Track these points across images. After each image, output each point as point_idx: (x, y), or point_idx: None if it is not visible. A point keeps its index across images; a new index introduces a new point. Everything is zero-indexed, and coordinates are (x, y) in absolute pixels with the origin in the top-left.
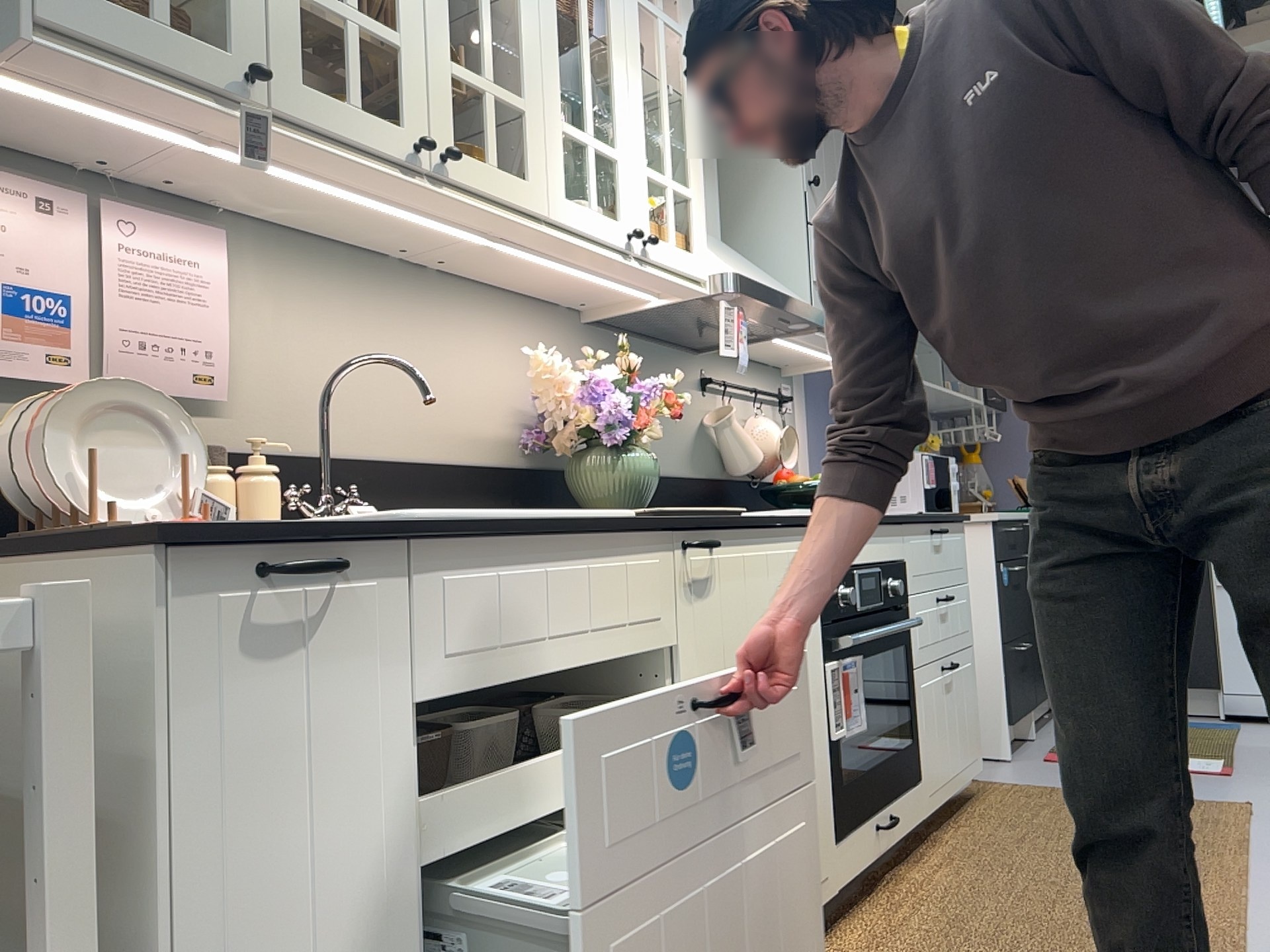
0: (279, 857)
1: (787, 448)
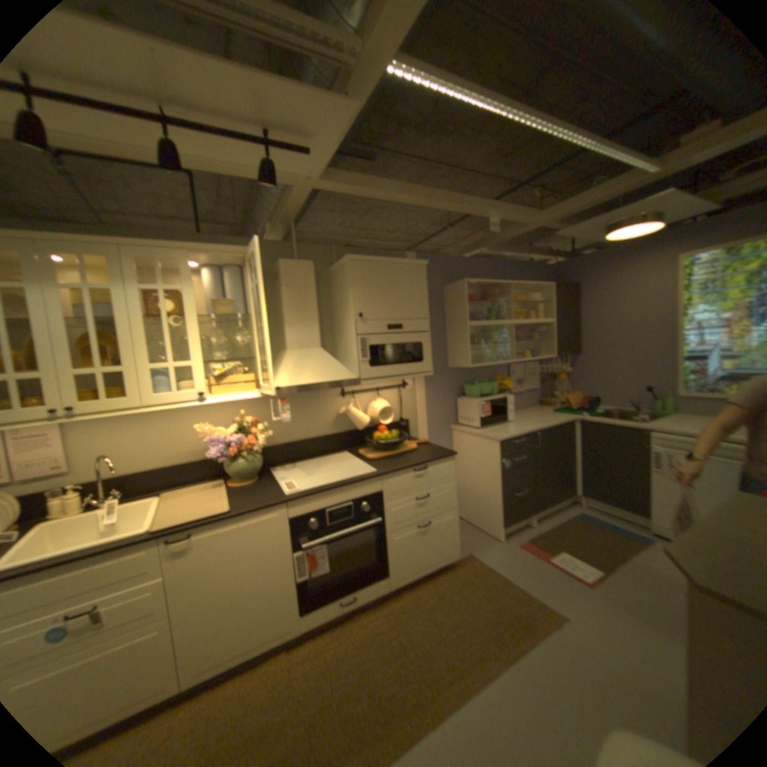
0: None
1: (387, 413)
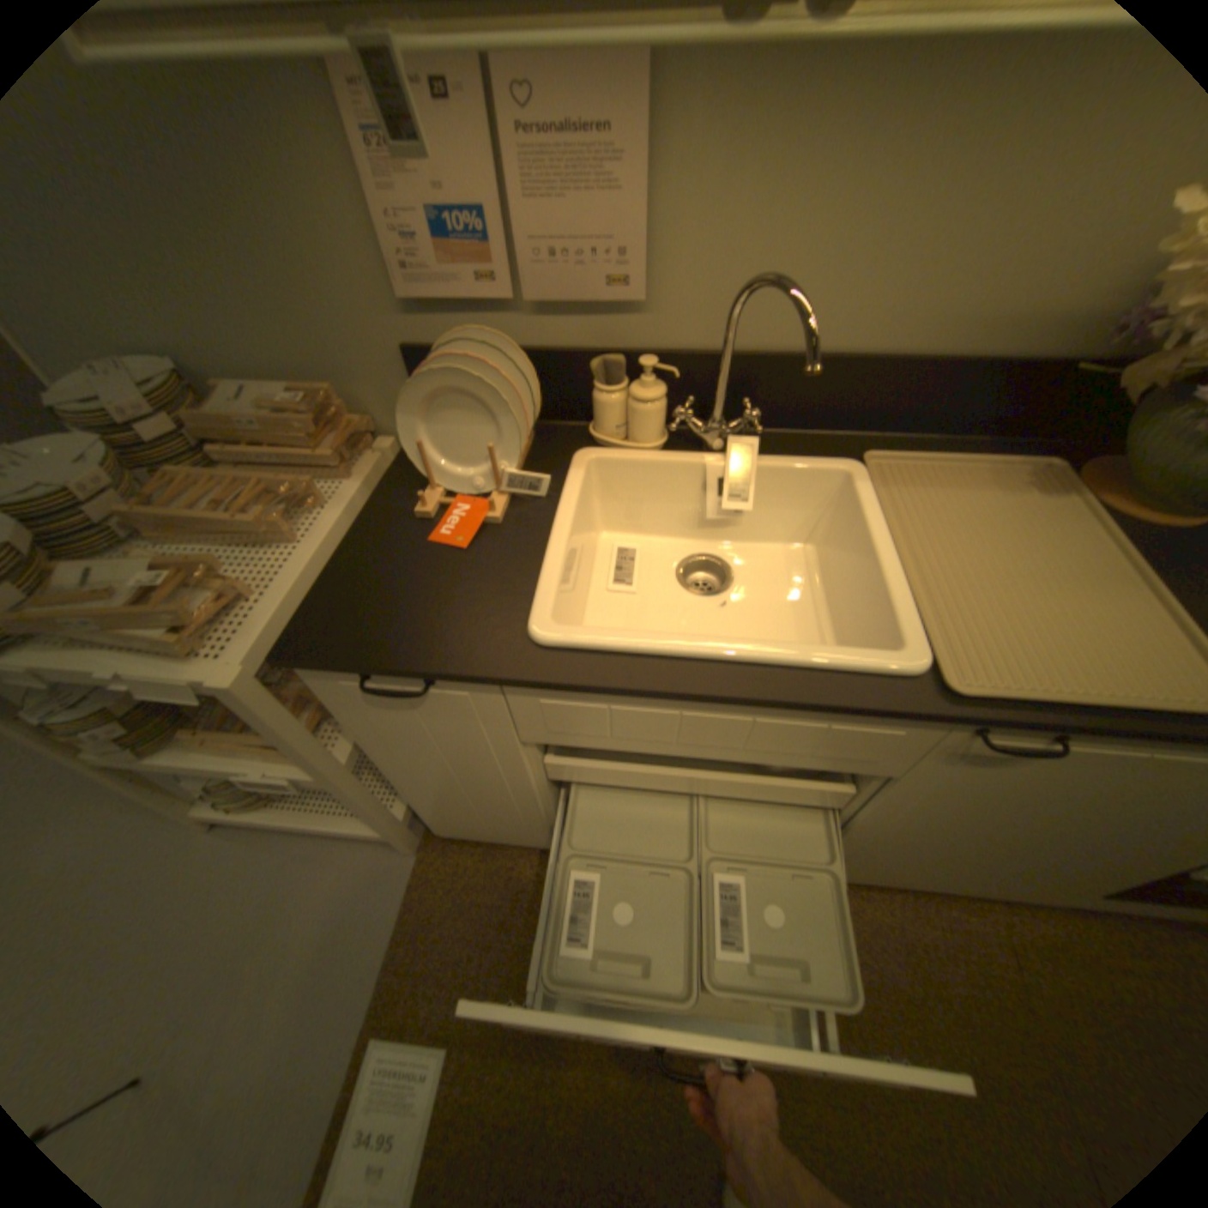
0: (437, 766)
1: None
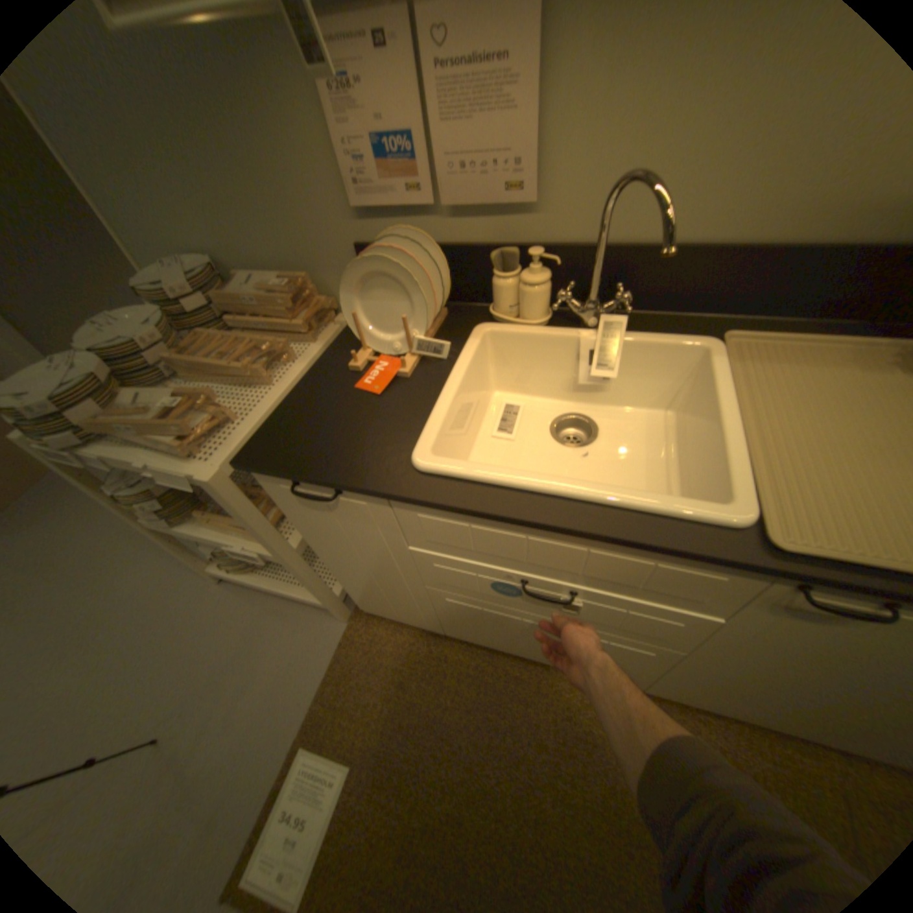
0: (353, 557)
1: None
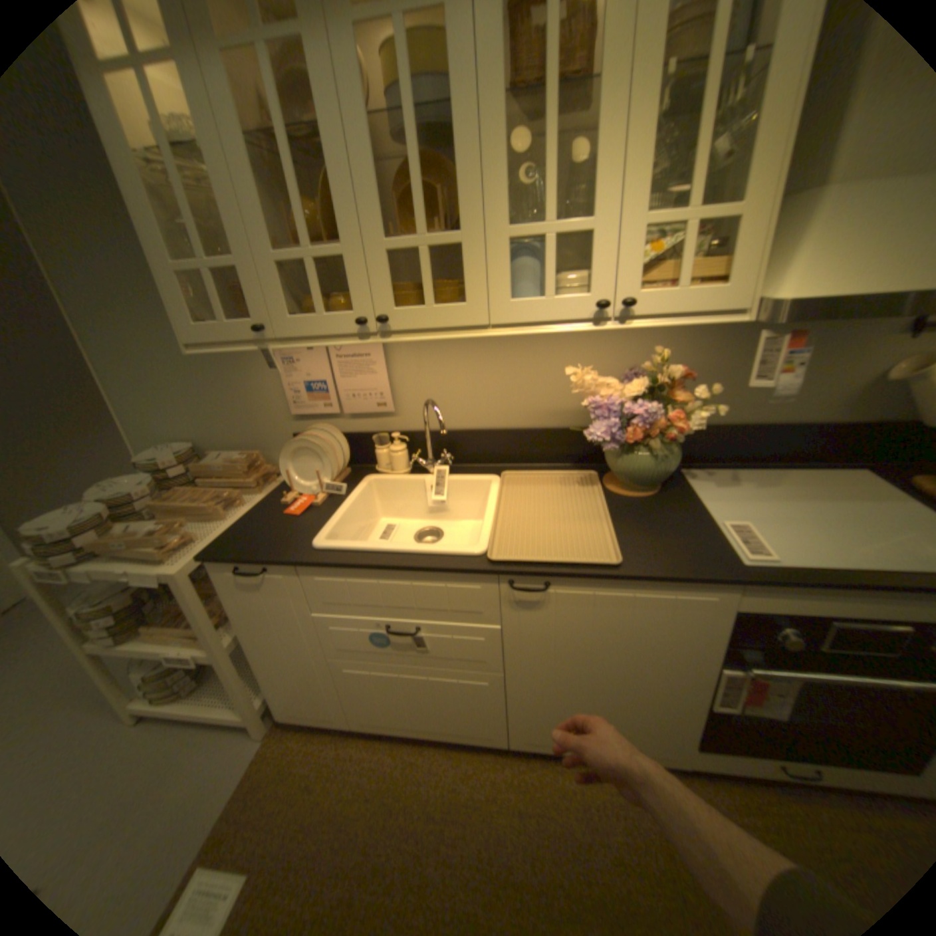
0: (271, 638)
1: None
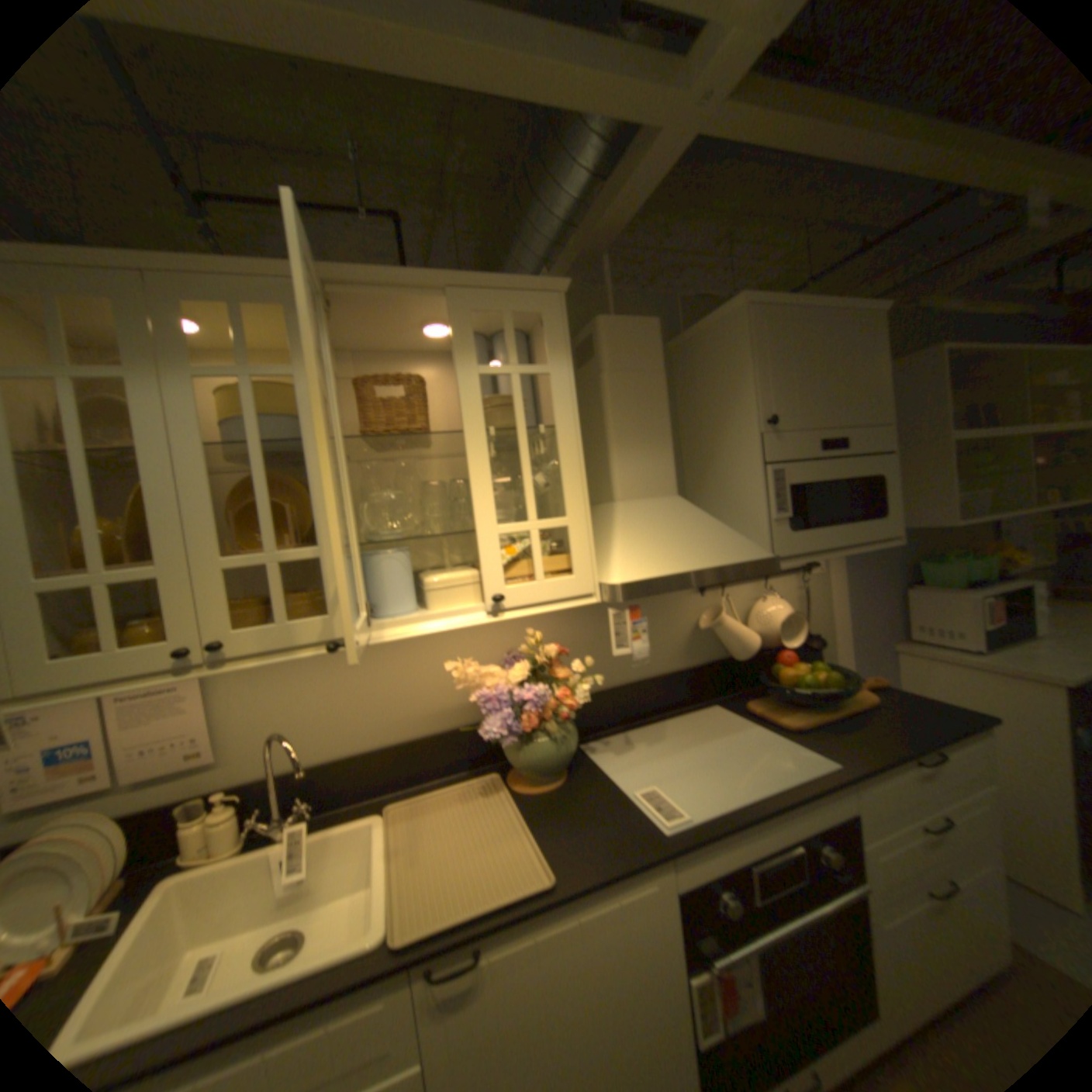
0: None
1: (794, 627)
